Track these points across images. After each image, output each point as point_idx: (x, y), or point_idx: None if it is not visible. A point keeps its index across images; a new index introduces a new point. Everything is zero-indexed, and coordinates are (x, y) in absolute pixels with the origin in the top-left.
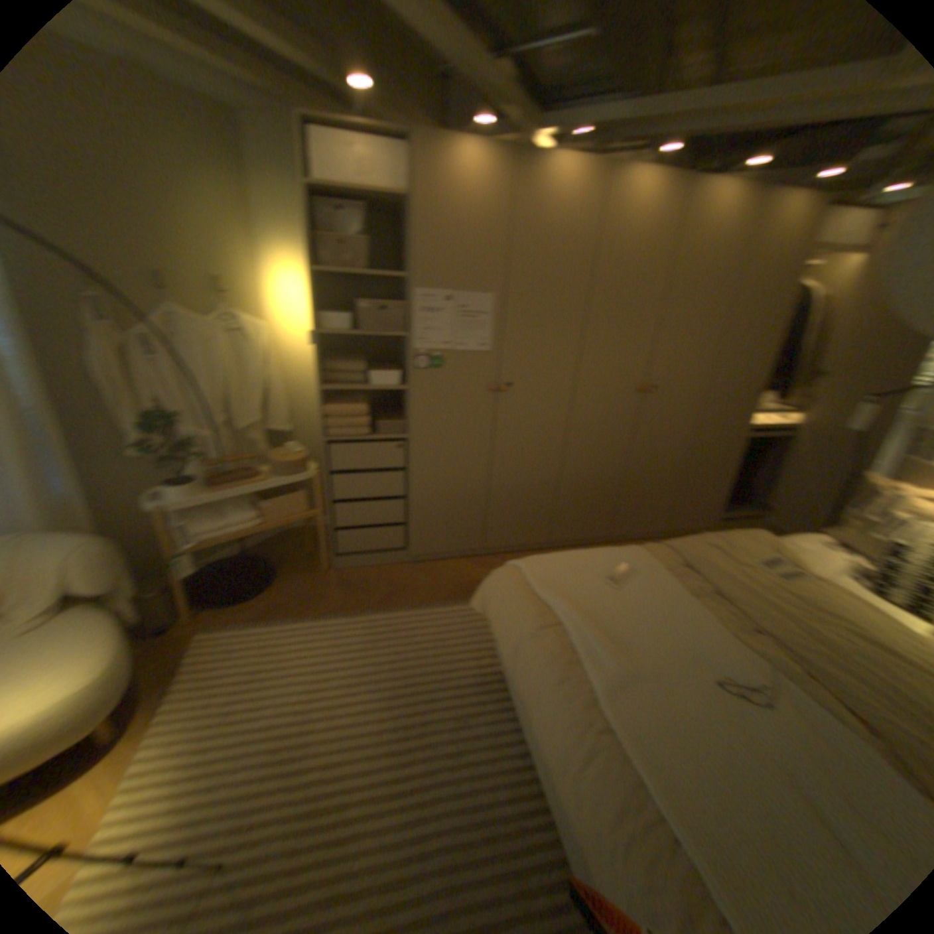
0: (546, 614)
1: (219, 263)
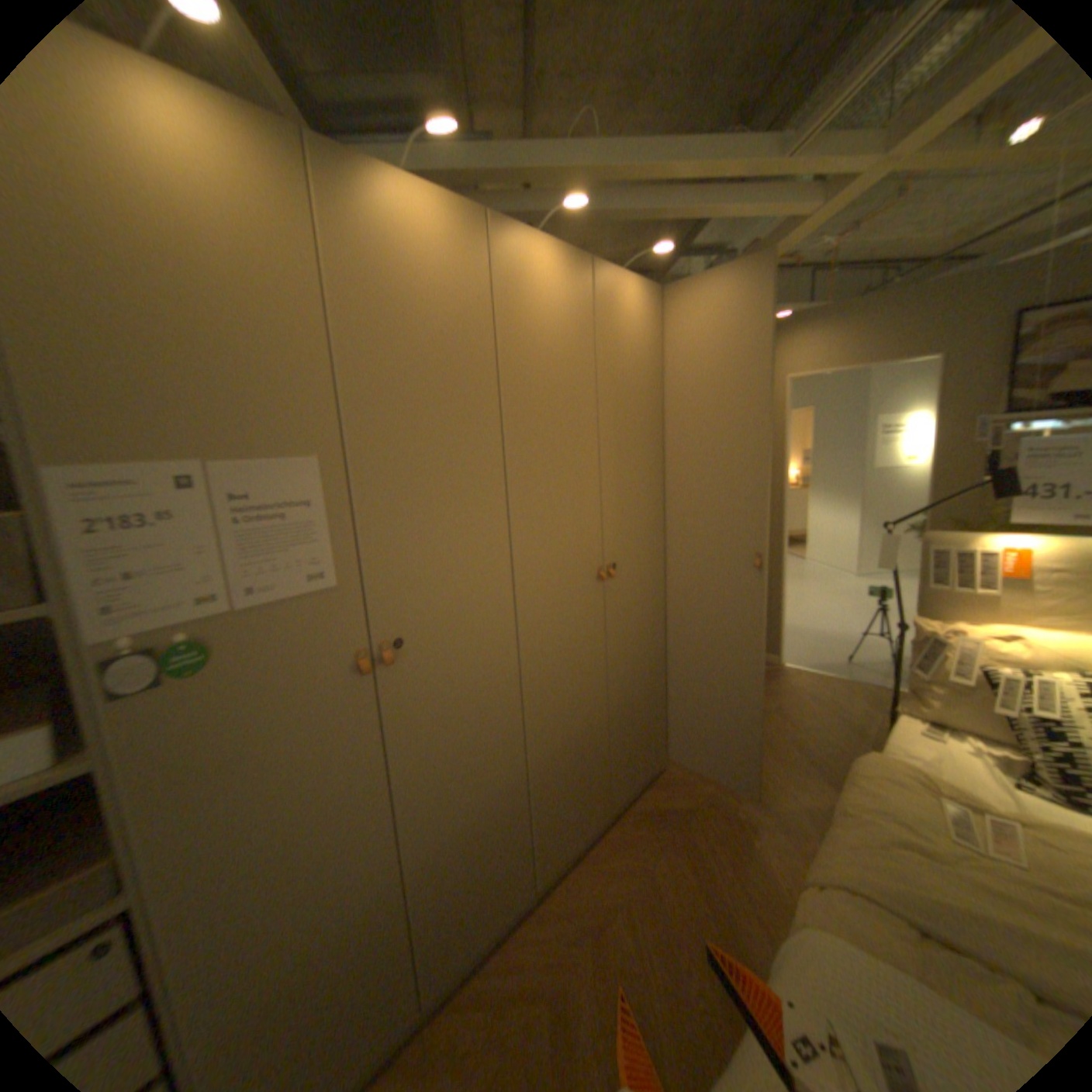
0: None
1: None
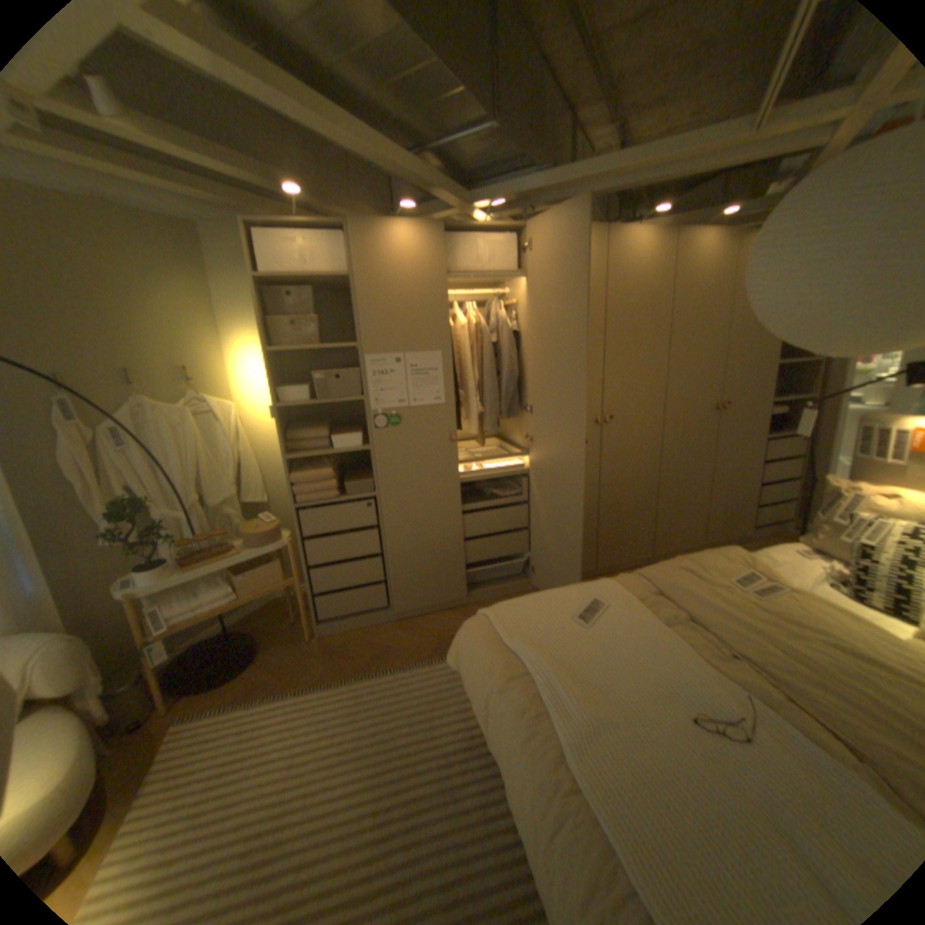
0: (512, 665)
1: (181, 355)
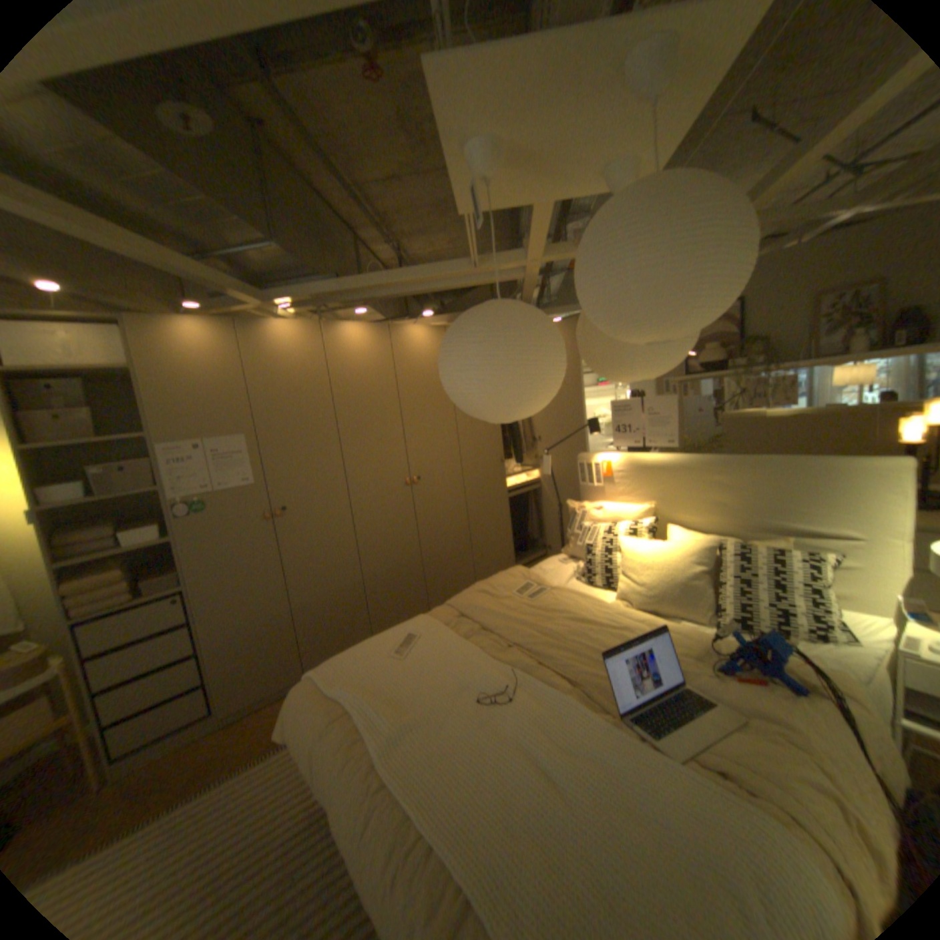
0: (333, 711)
1: None
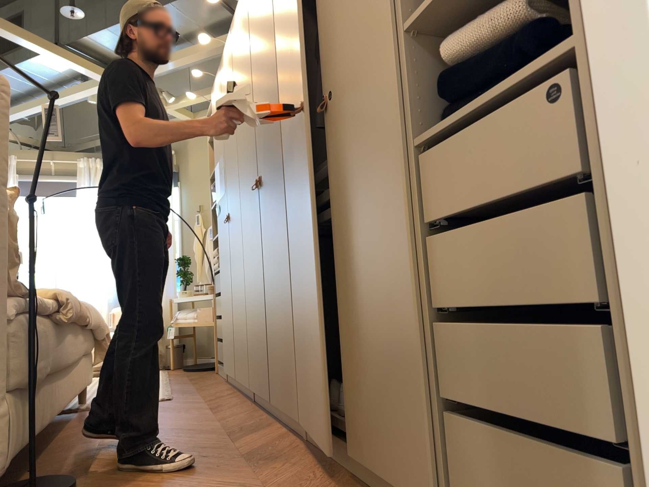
0: None
1: None
